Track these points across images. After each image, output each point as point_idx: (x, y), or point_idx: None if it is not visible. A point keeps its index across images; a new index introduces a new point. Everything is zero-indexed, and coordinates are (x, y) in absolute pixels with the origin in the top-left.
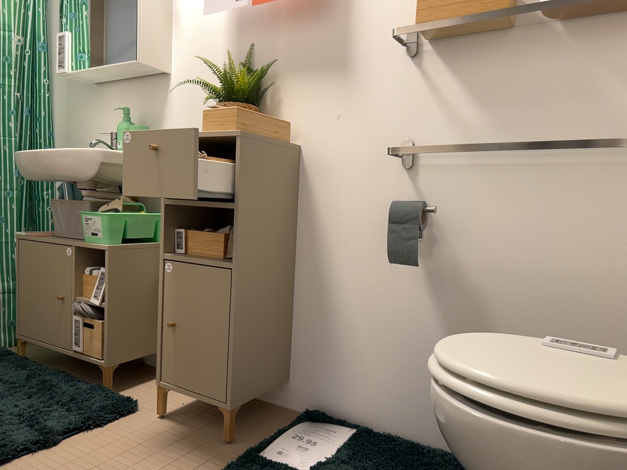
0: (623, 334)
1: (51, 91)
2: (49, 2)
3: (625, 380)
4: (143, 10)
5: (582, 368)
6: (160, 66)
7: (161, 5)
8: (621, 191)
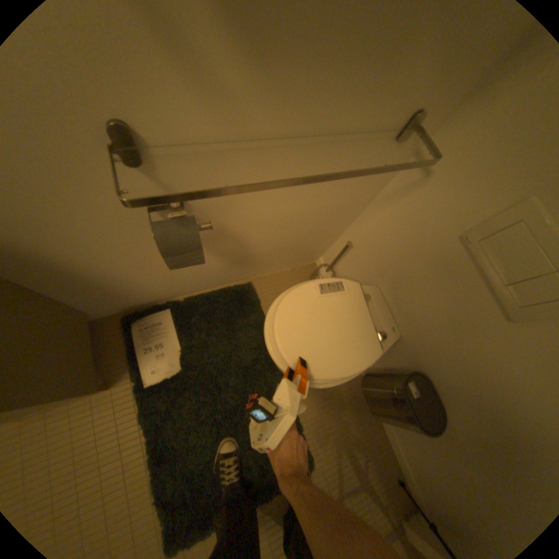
0: (320, 226)
1: None
2: None
3: (360, 322)
4: None
5: (342, 321)
6: None
7: None
8: (361, 158)
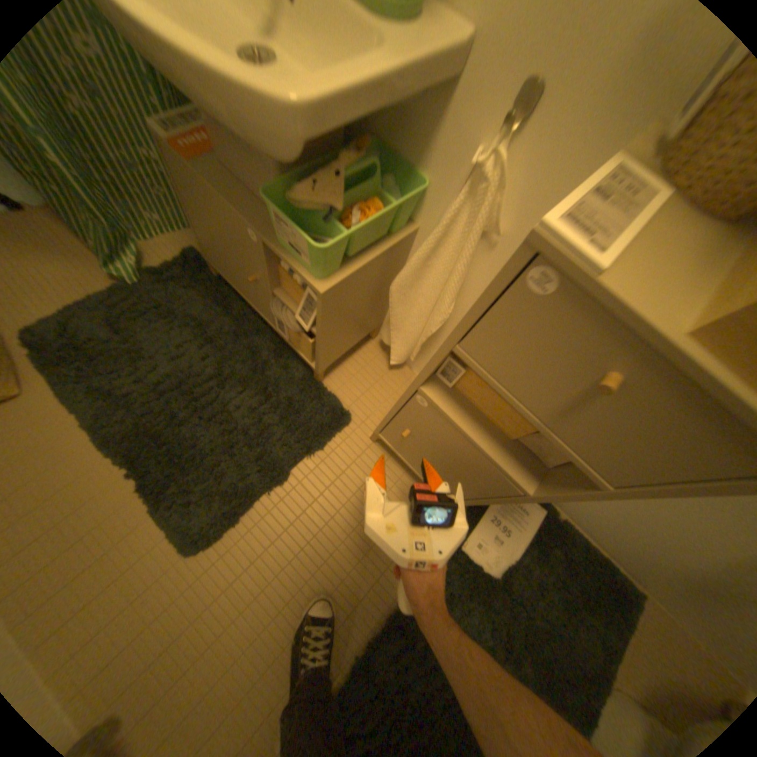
0: None
1: None
2: None
3: None
4: None
5: None
6: None
7: None
8: None
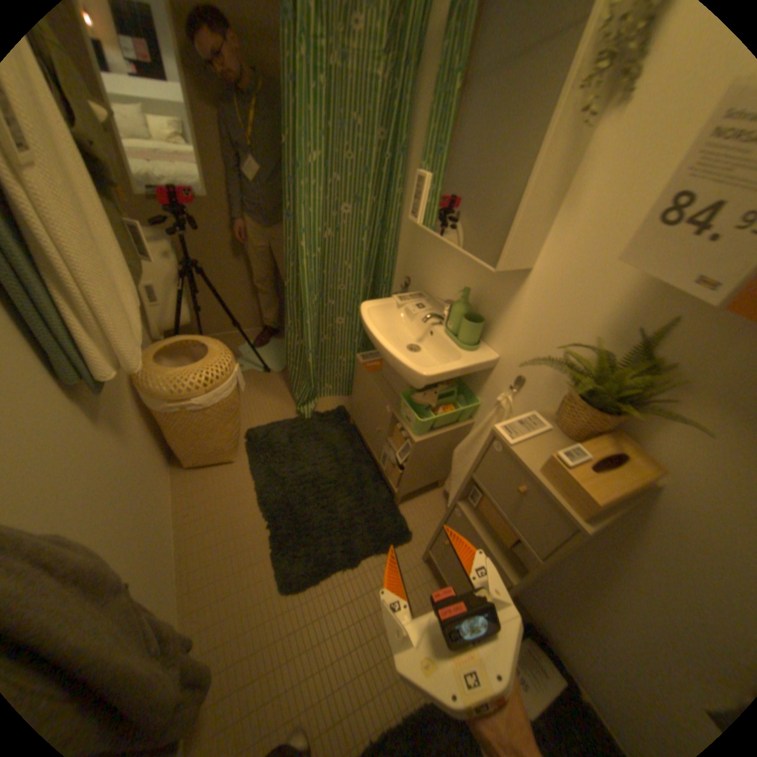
0: None
1: (402, 197)
2: (418, 76)
3: None
4: (529, 198)
5: None
6: (523, 266)
7: (560, 178)
8: None
